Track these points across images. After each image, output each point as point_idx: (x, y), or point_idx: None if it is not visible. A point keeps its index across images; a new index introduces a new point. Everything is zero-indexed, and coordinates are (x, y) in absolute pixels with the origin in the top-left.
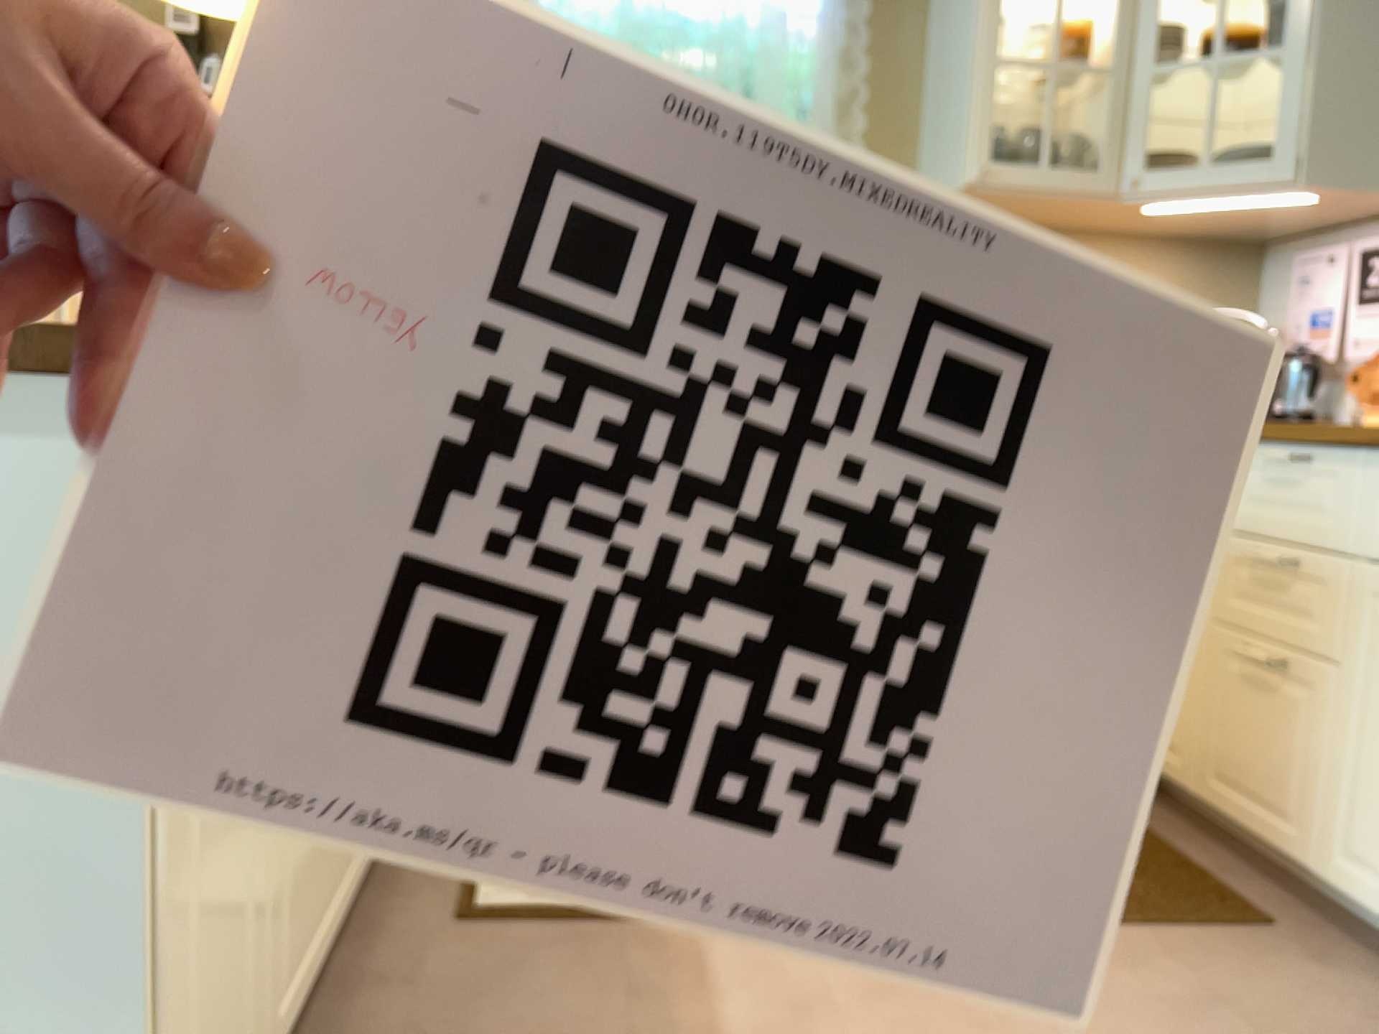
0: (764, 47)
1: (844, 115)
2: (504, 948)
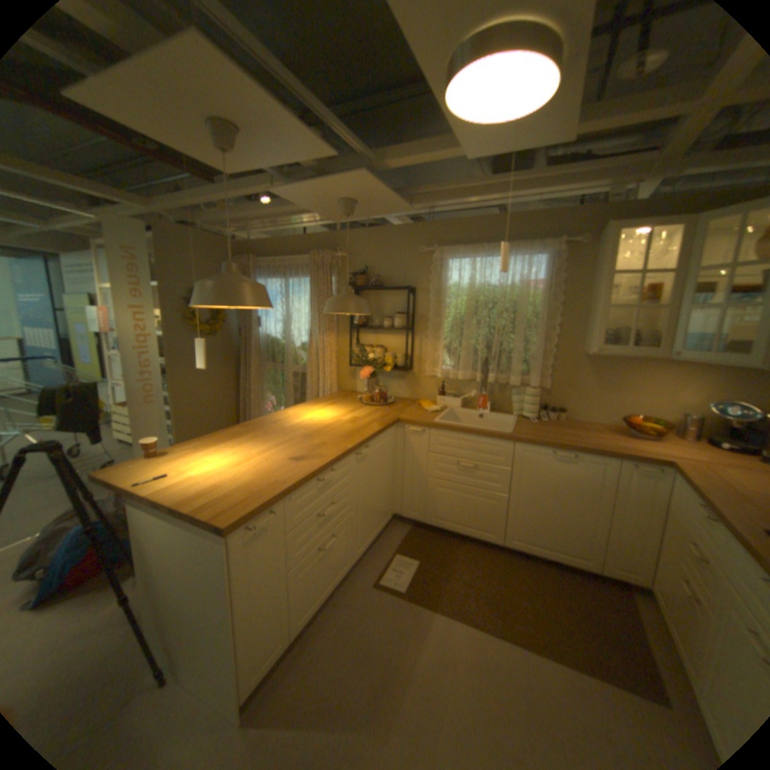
0: (521, 296)
1: (553, 317)
2: (381, 602)
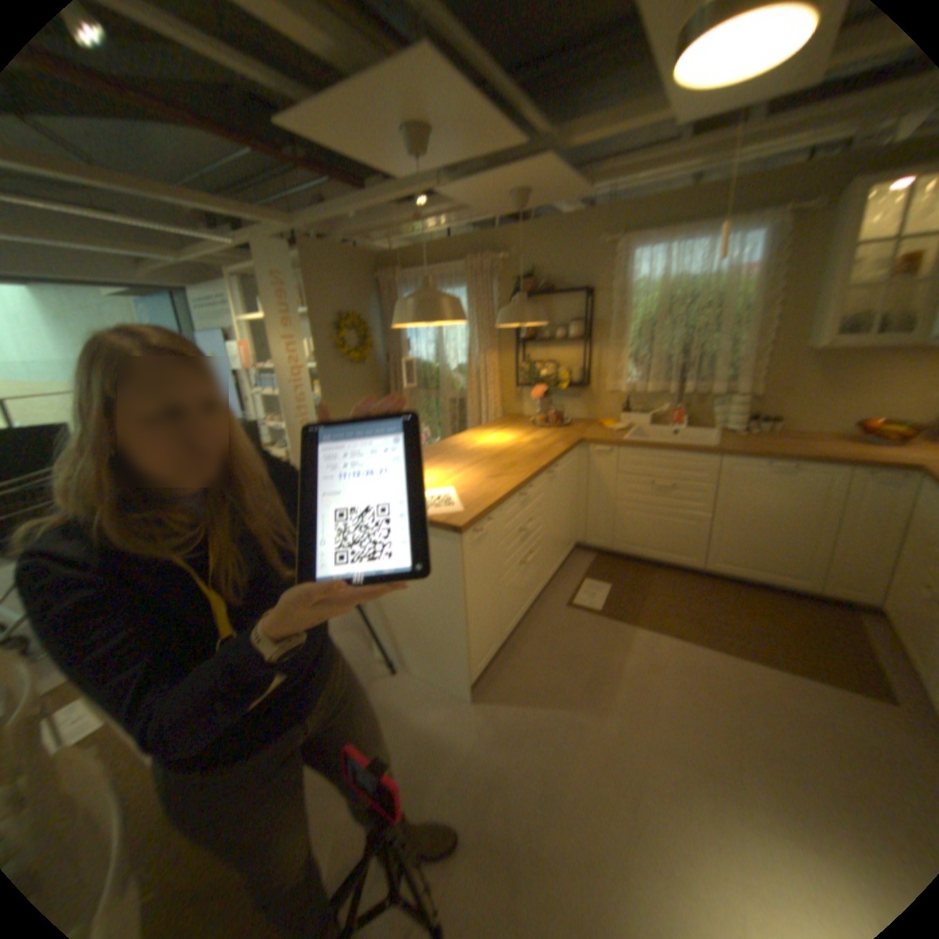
0: (729, 285)
1: (770, 306)
2: (578, 617)
